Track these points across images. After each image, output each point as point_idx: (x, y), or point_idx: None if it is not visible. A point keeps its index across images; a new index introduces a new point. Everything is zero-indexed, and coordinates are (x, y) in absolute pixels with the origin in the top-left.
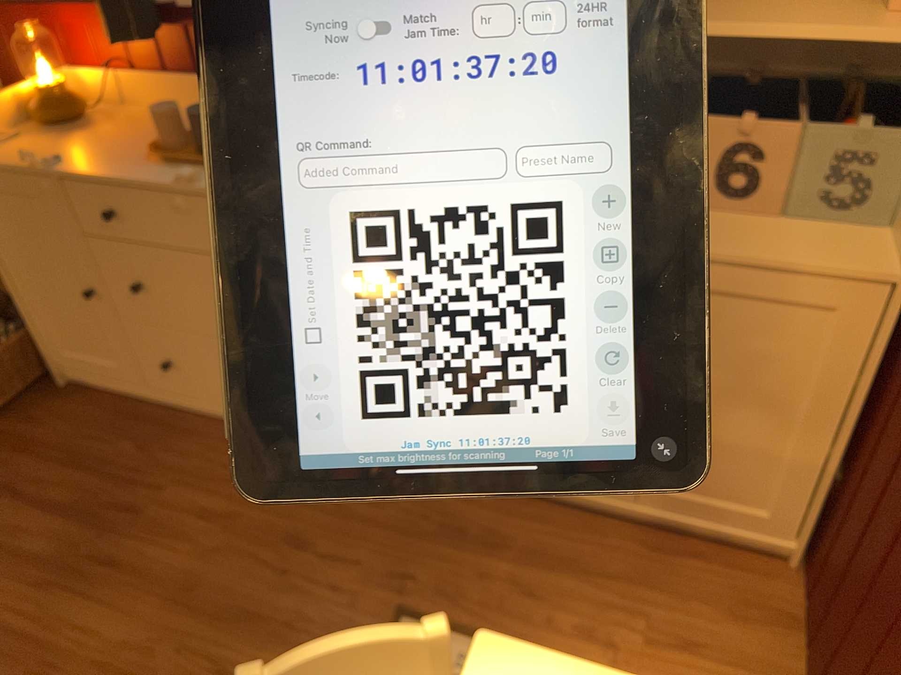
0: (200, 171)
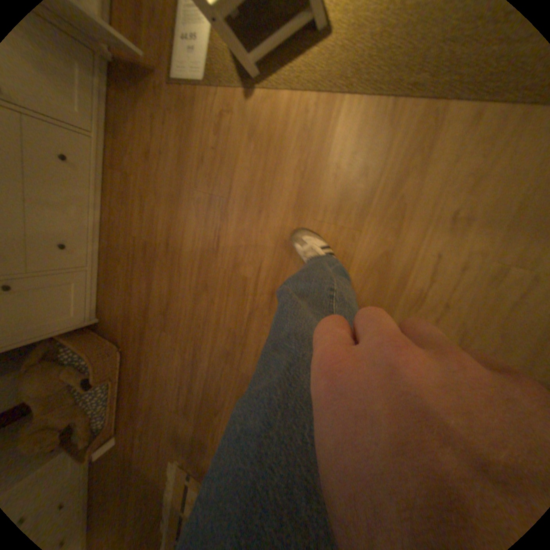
0: None
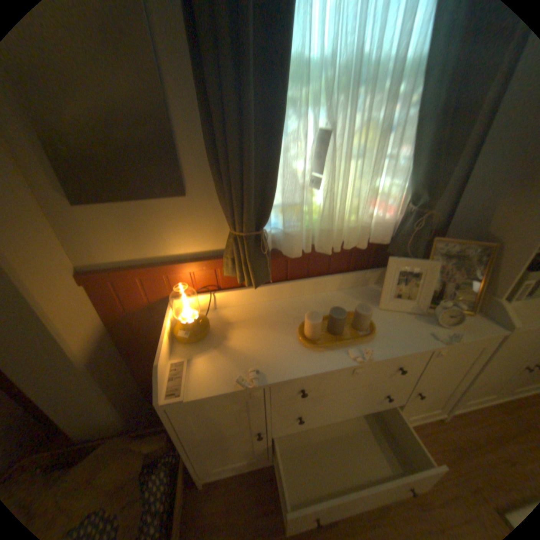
0: (347, 345)
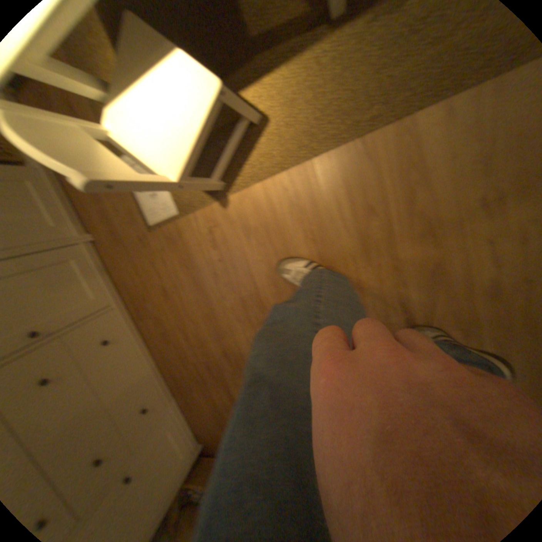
0: None
